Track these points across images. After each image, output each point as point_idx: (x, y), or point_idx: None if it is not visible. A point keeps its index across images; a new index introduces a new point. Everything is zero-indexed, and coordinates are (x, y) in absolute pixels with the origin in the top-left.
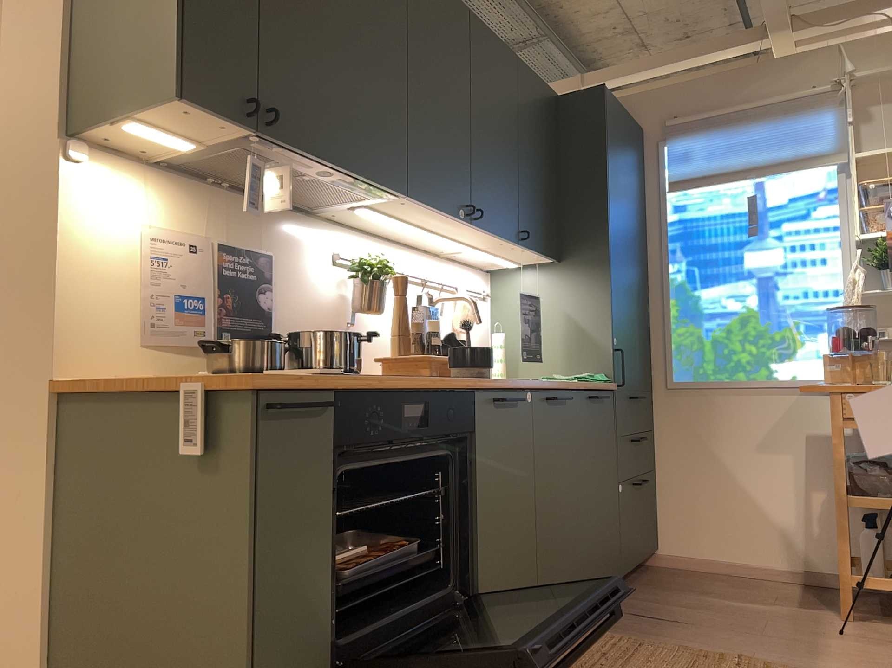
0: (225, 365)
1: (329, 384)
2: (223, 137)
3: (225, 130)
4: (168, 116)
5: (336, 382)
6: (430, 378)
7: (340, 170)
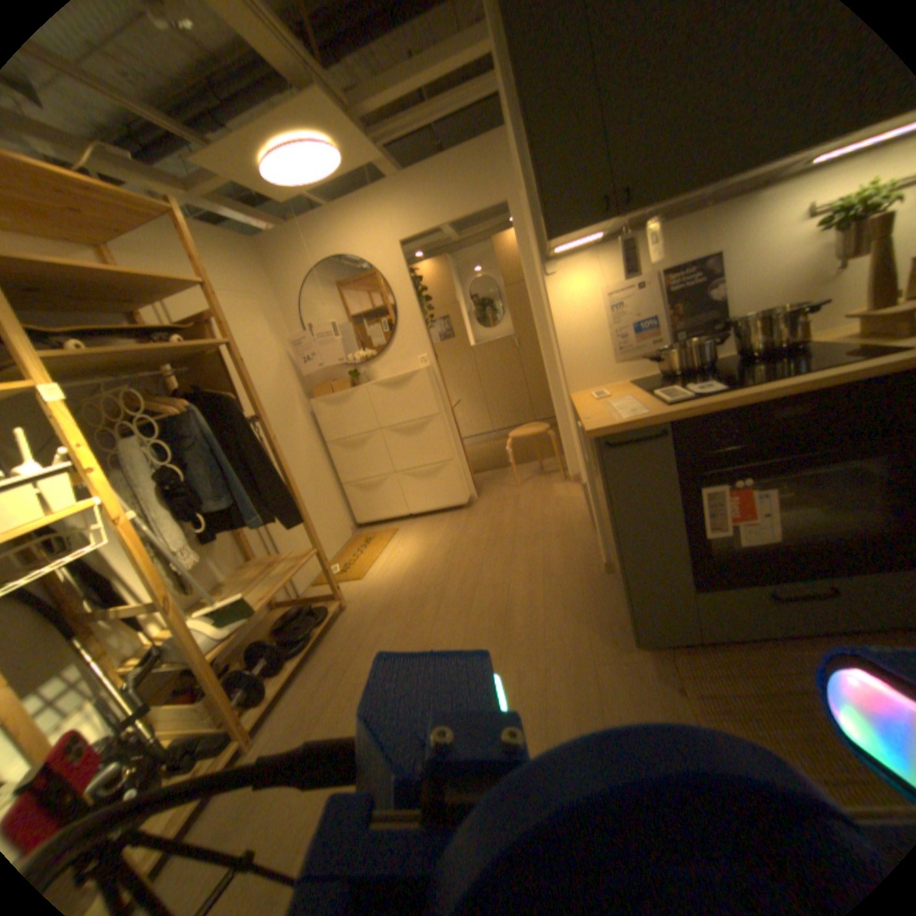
0: (666, 367)
1: (669, 416)
2: (608, 224)
3: (602, 223)
4: (563, 240)
5: (670, 416)
6: (836, 370)
7: (731, 176)
